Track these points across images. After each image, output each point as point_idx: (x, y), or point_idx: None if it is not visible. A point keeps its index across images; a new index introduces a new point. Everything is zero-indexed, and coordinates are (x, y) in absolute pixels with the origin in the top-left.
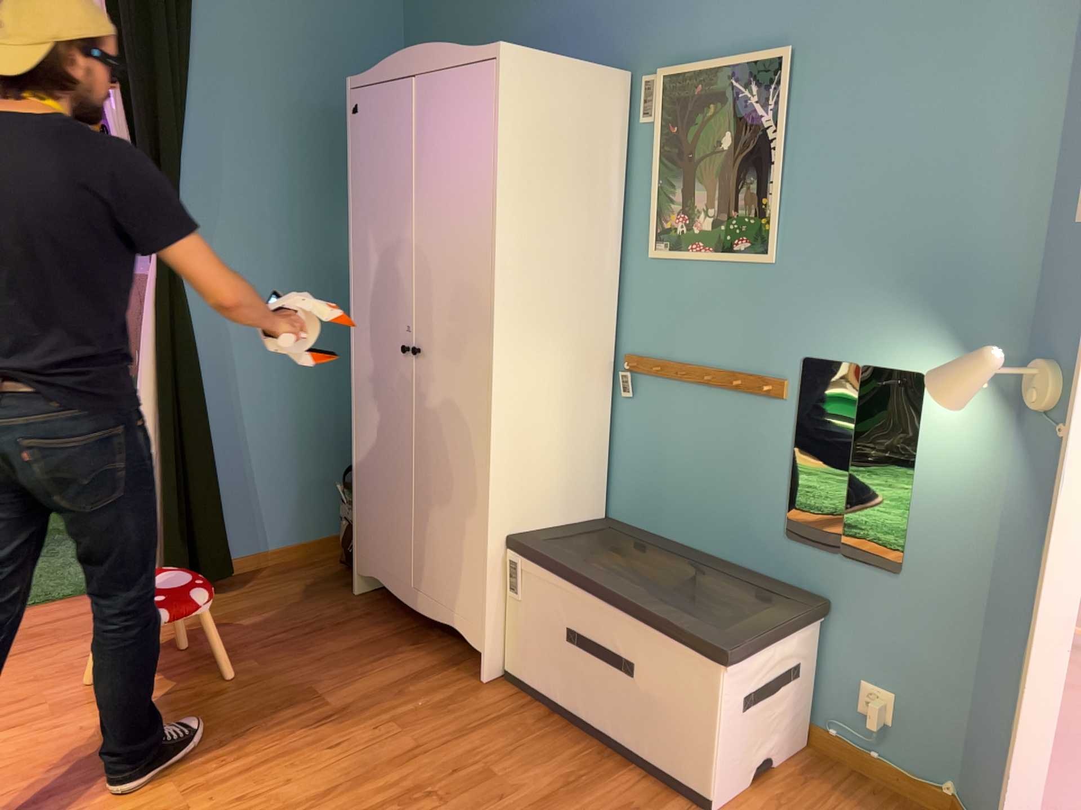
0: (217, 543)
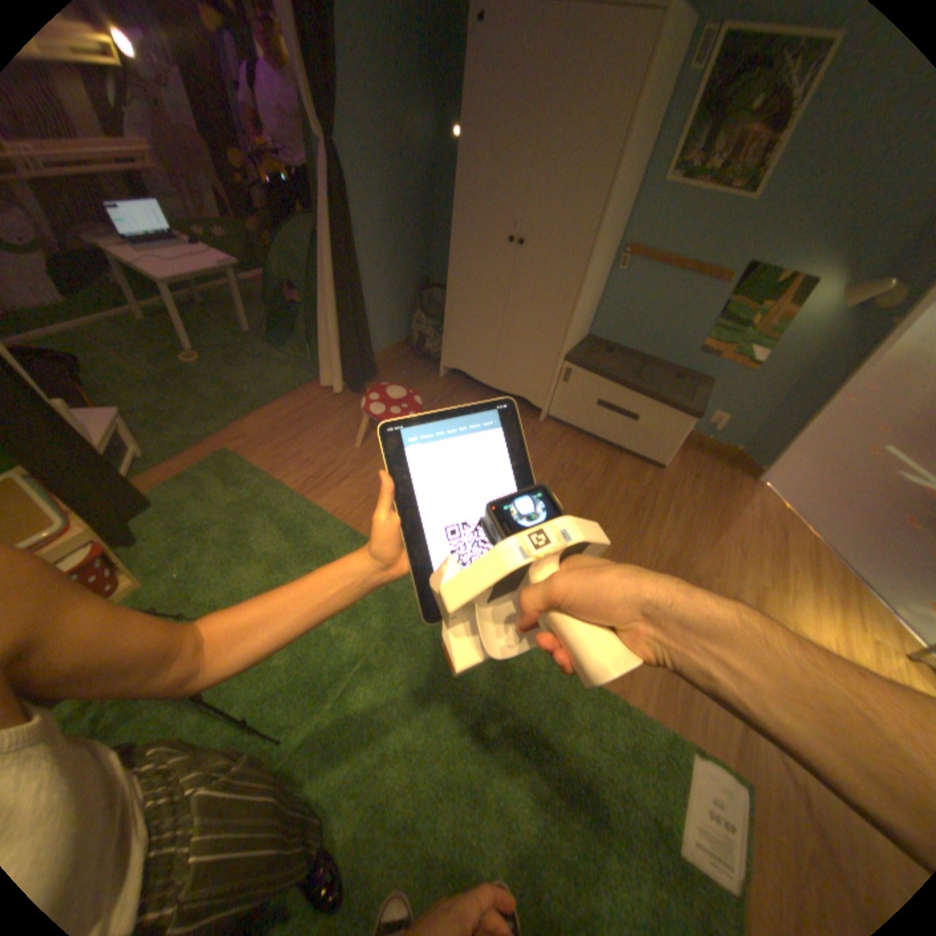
0: (371, 357)
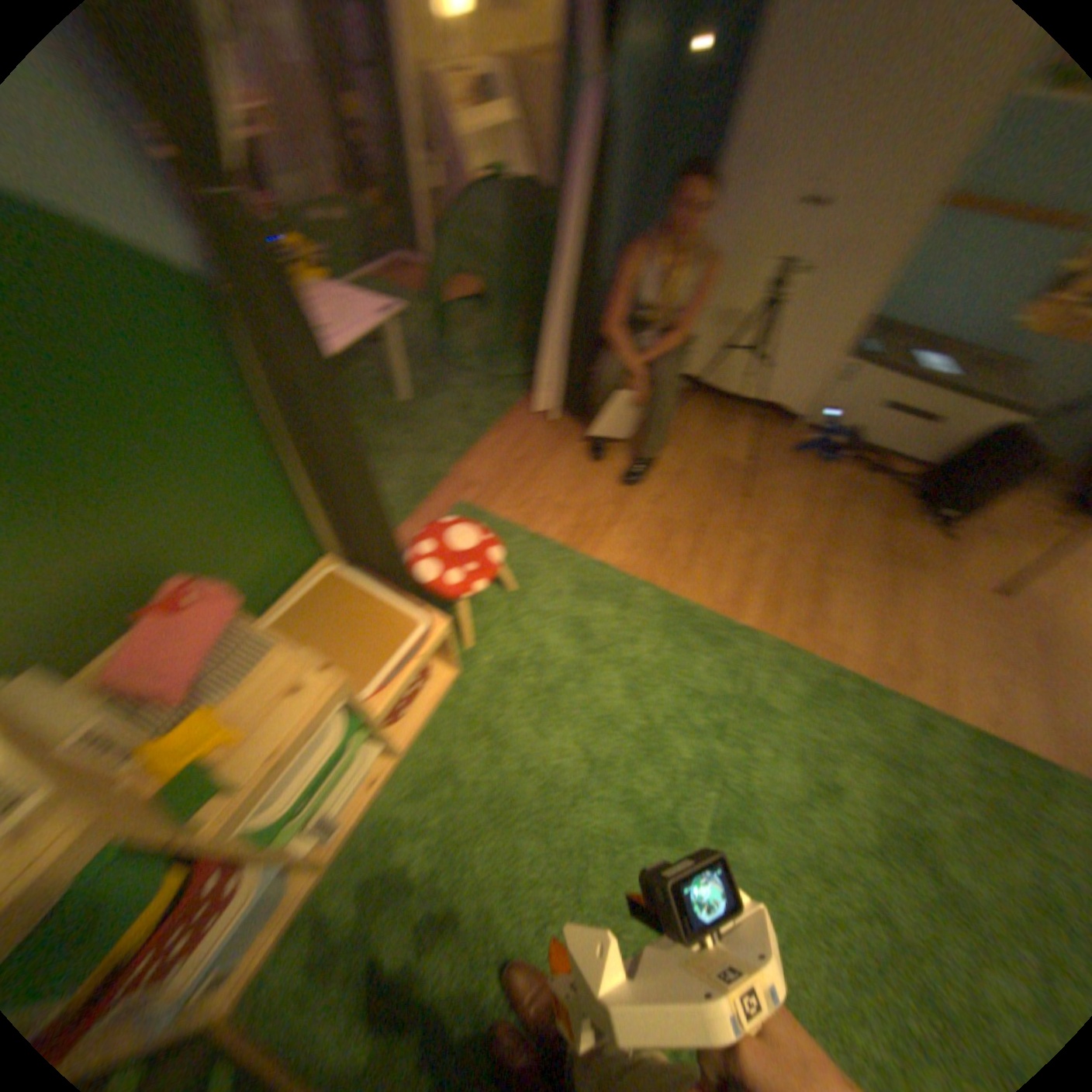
0: (595, 369)
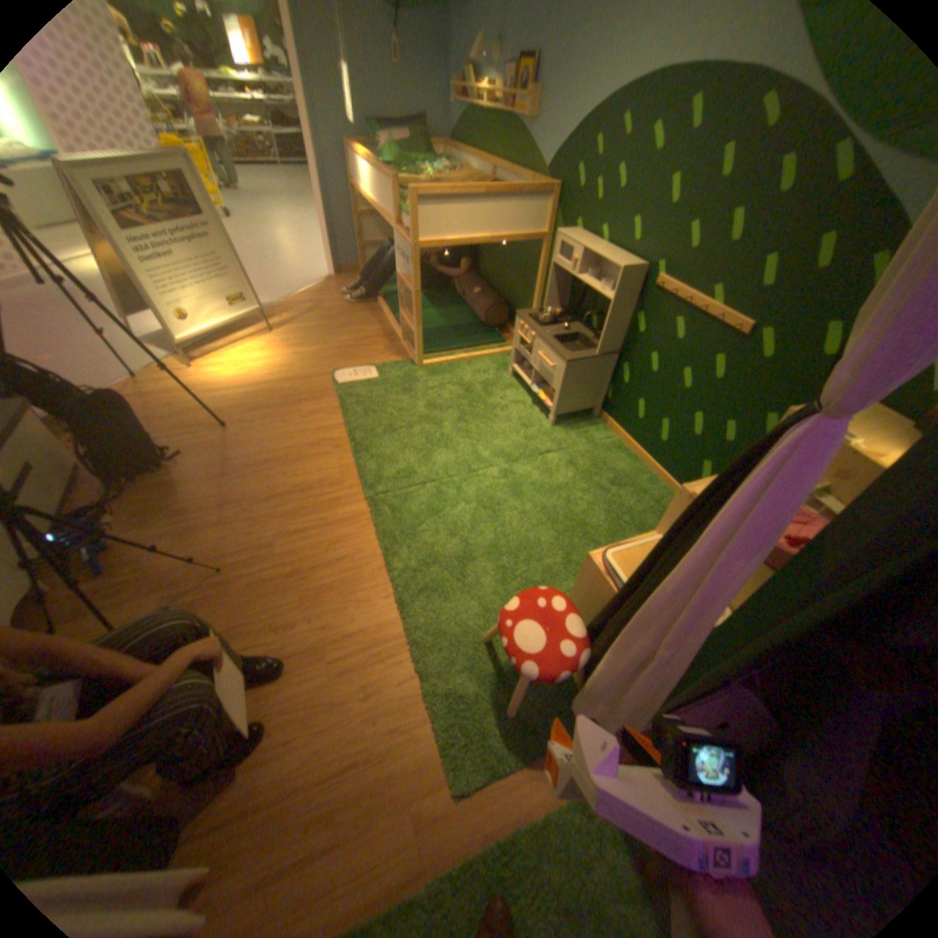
0: None
